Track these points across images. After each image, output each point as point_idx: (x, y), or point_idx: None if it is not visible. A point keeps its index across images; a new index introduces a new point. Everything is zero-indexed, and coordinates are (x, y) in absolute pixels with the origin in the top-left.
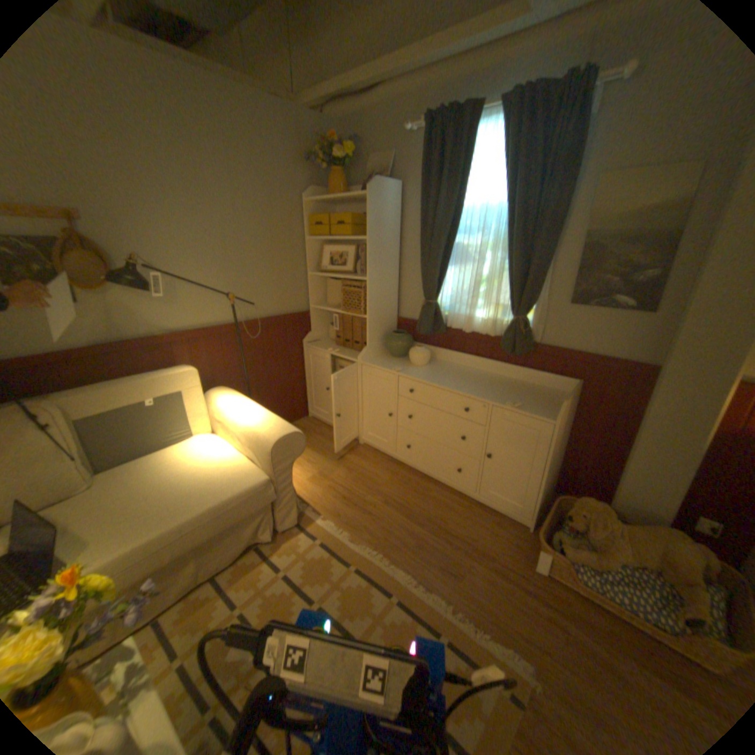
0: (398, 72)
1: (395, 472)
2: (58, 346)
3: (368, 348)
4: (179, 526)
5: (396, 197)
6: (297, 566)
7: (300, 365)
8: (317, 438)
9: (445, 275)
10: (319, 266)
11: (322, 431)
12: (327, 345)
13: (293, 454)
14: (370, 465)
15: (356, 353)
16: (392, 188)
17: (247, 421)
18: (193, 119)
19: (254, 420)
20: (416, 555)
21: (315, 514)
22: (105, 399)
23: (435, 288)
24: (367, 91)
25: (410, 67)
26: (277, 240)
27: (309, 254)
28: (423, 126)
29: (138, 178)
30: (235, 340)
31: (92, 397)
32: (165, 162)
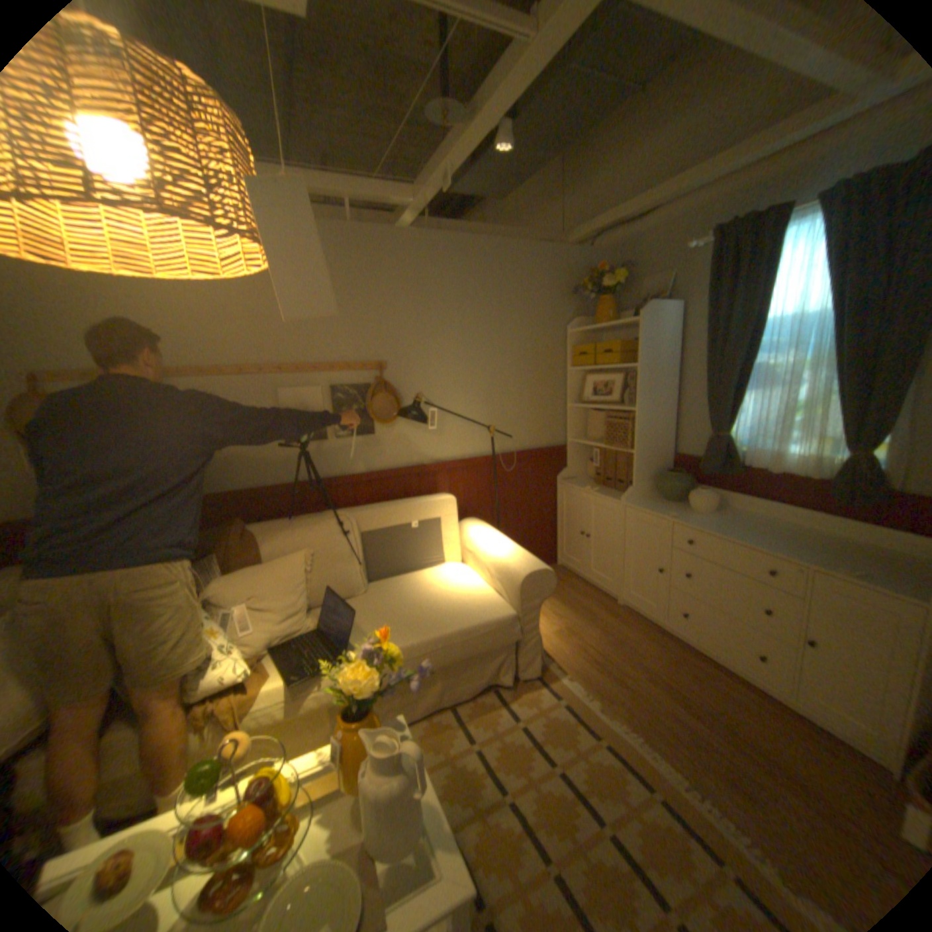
0: (680, 192)
1: (666, 648)
2: (357, 470)
3: (635, 487)
4: (435, 640)
5: (676, 318)
6: (540, 722)
7: (552, 504)
8: (566, 590)
9: (742, 401)
10: (579, 397)
11: (572, 583)
12: (584, 483)
13: (543, 594)
14: (632, 632)
15: (619, 494)
16: (671, 310)
17: (498, 553)
18: (475, 277)
19: (505, 553)
20: (693, 755)
21: (562, 673)
22: (388, 516)
23: (727, 418)
24: (644, 216)
25: (696, 185)
26: (538, 373)
27: (569, 385)
28: (712, 240)
29: (429, 332)
30: (489, 472)
31: (379, 513)
32: (450, 316)
